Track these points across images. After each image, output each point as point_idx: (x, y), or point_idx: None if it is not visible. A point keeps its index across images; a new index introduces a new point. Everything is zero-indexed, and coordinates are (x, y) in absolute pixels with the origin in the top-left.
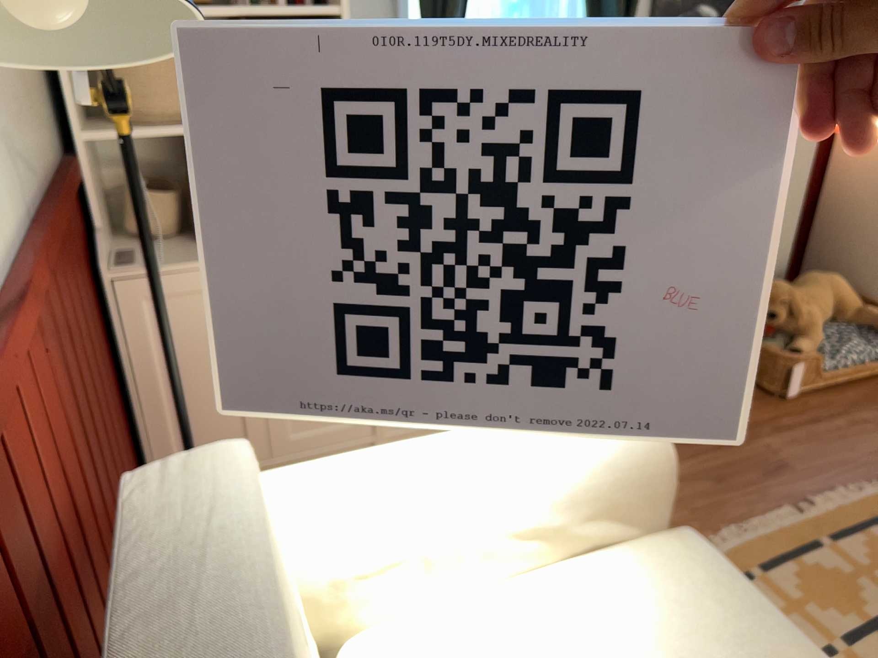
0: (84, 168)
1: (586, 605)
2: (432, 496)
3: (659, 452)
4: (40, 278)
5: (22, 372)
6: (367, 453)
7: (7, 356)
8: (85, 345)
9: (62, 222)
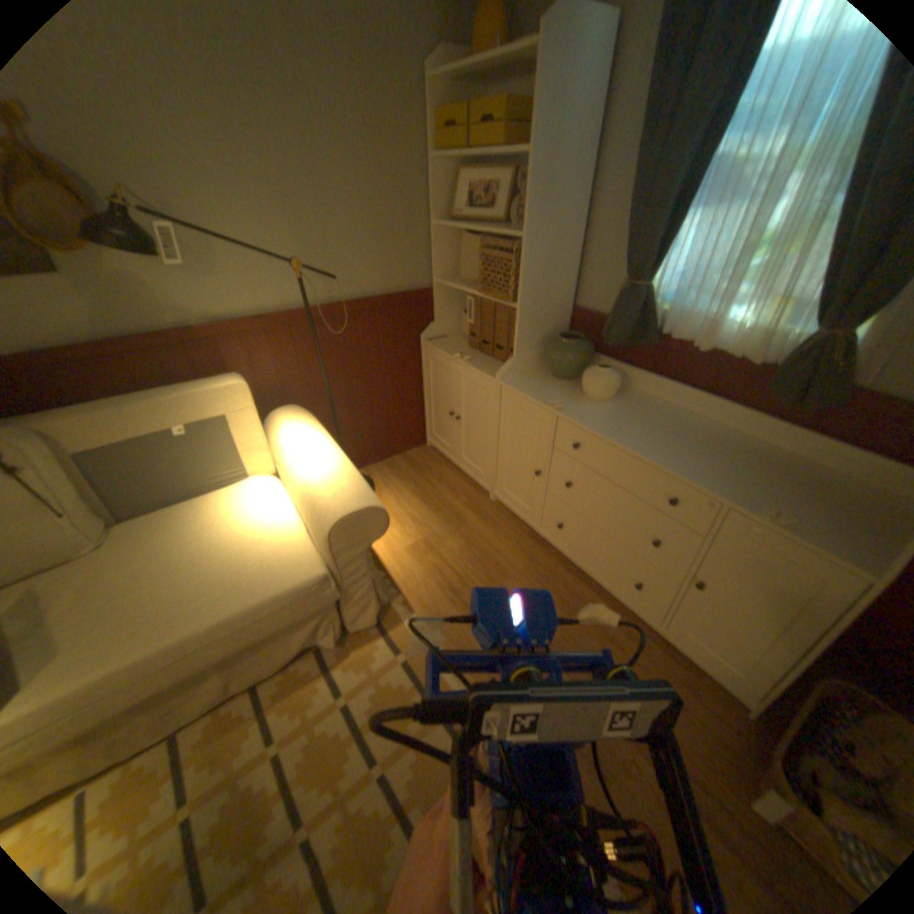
0: (435, 294)
1: (274, 533)
2: (293, 456)
3: (334, 528)
4: (324, 322)
5: (273, 342)
6: (321, 435)
7: (259, 333)
8: (374, 359)
9: (369, 309)
